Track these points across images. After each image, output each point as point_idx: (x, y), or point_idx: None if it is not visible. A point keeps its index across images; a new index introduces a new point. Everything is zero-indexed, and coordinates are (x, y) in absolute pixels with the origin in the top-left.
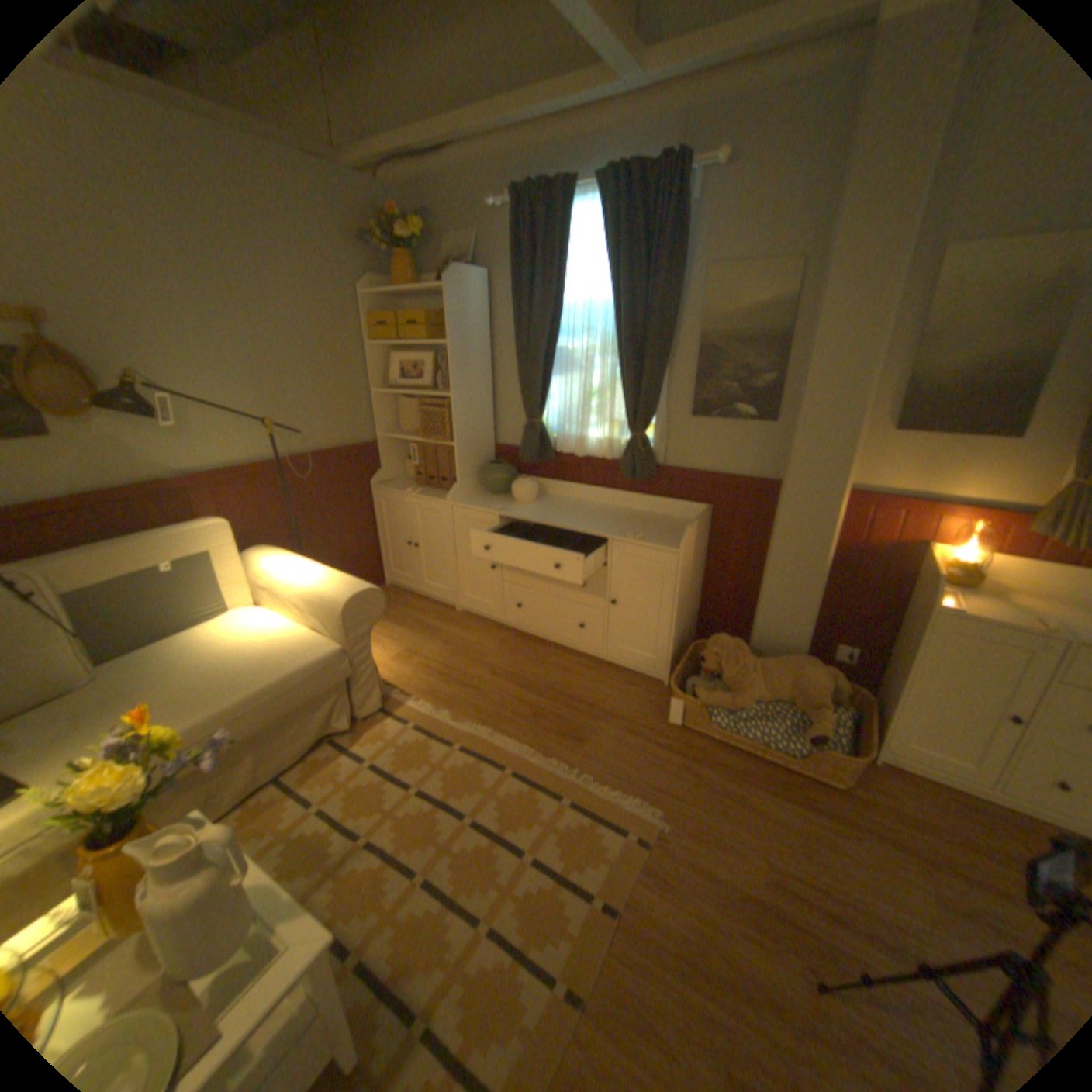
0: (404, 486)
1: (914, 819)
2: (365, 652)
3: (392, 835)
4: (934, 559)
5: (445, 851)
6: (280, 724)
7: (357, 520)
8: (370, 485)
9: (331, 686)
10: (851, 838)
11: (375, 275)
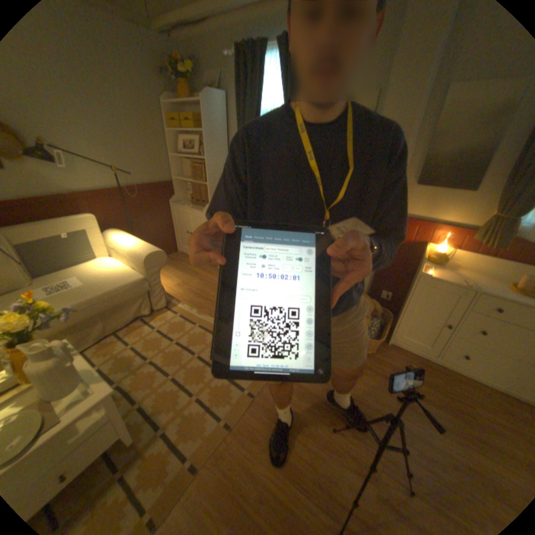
0: (185, 204)
1: (398, 368)
2: (156, 280)
3: (161, 359)
4: (426, 250)
5: (184, 367)
6: (115, 309)
7: (162, 219)
8: (169, 203)
9: (139, 294)
10: (367, 374)
11: (169, 92)
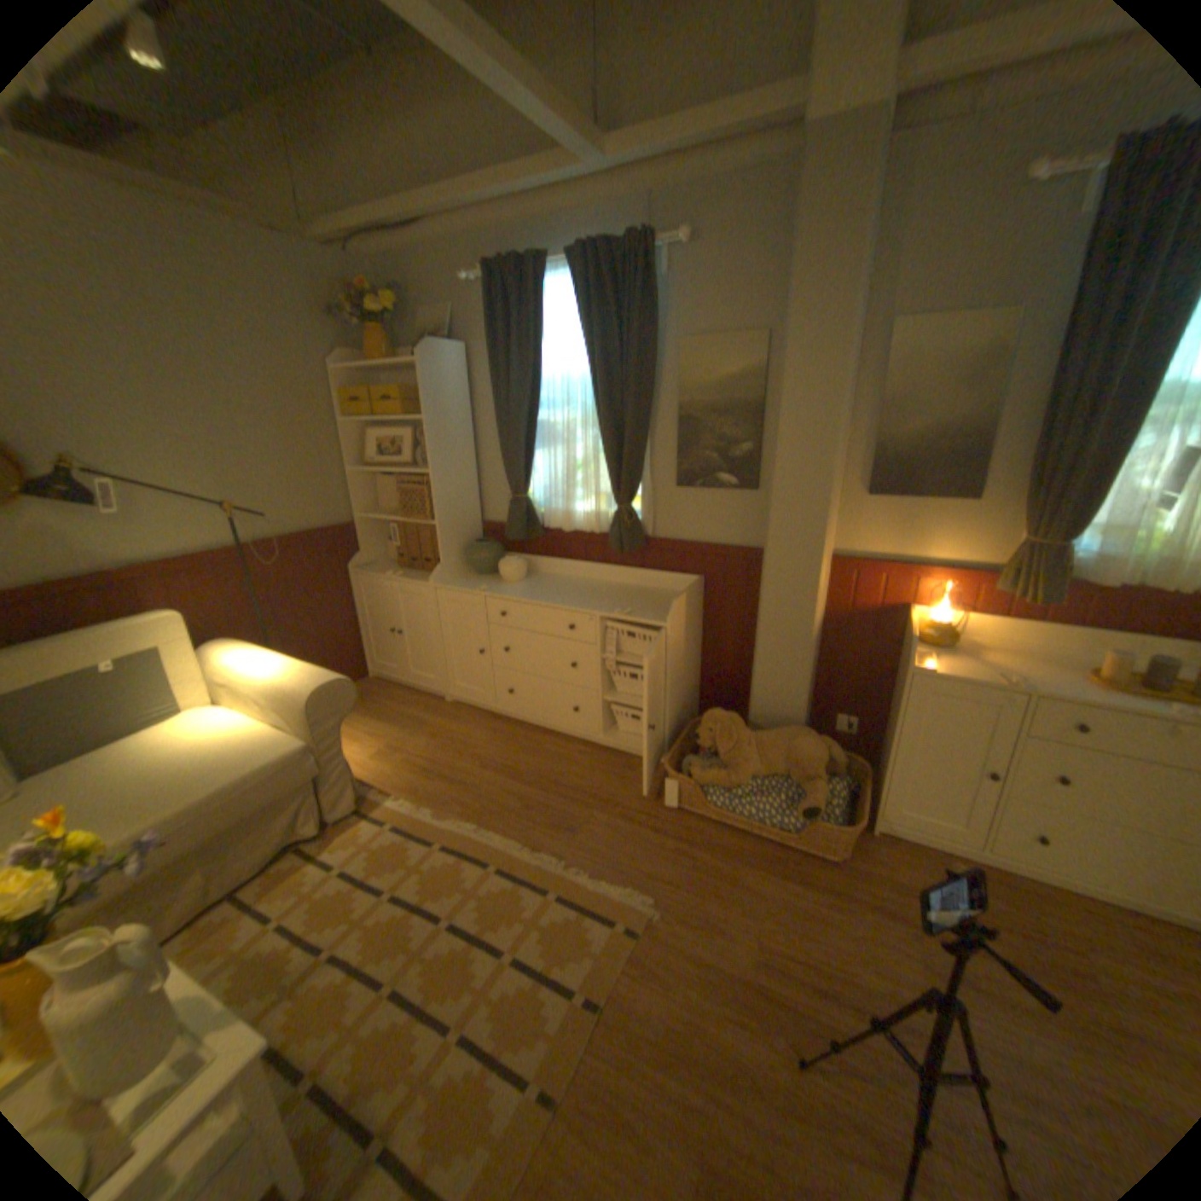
0: (385, 569)
1: (908, 888)
2: (334, 749)
3: (359, 947)
4: (912, 621)
5: (417, 959)
6: (235, 833)
7: (334, 608)
8: (347, 570)
9: (295, 788)
10: (844, 912)
11: (347, 350)
